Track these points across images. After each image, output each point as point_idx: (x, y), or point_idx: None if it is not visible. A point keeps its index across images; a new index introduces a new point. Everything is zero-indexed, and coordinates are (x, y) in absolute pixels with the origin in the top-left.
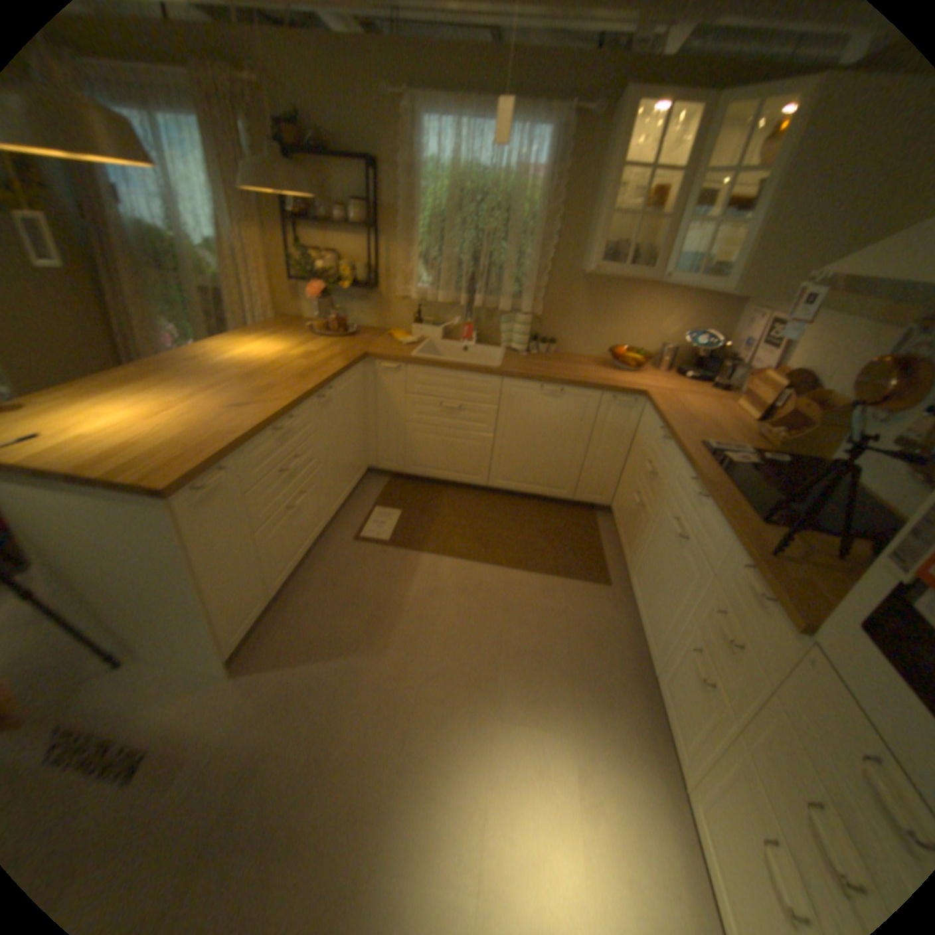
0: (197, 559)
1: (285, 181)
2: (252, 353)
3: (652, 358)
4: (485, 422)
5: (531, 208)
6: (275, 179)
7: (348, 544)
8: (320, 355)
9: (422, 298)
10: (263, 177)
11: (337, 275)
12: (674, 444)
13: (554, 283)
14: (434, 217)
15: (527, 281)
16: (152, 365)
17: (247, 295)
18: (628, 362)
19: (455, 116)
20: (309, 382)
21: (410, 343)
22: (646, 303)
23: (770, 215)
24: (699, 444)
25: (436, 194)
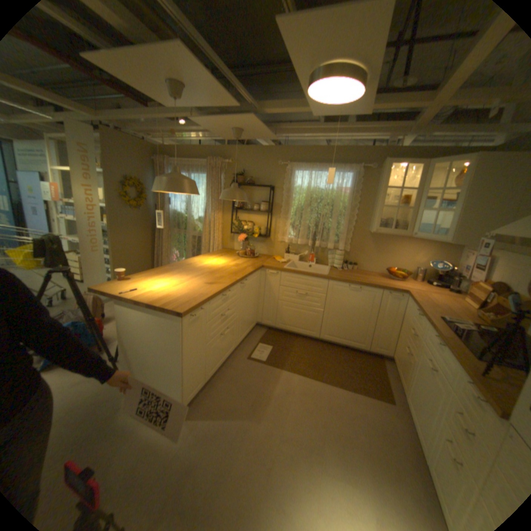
0: (184, 350)
1: (236, 196)
2: (212, 263)
3: (411, 274)
4: (318, 303)
5: (343, 205)
6: (232, 196)
7: (244, 361)
8: (241, 266)
9: (289, 242)
10: (228, 195)
11: (251, 232)
12: (425, 318)
13: (355, 237)
14: (297, 208)
15: (341, 235)
16: (173, 266)
17: (211, 239)
18: (397, 275)
19: (308, 171)
20: (237, 276)
21: (282, 262)
22: (405, 247)
23: (464, 207)
24: (439, 318)
25: (299, 199)
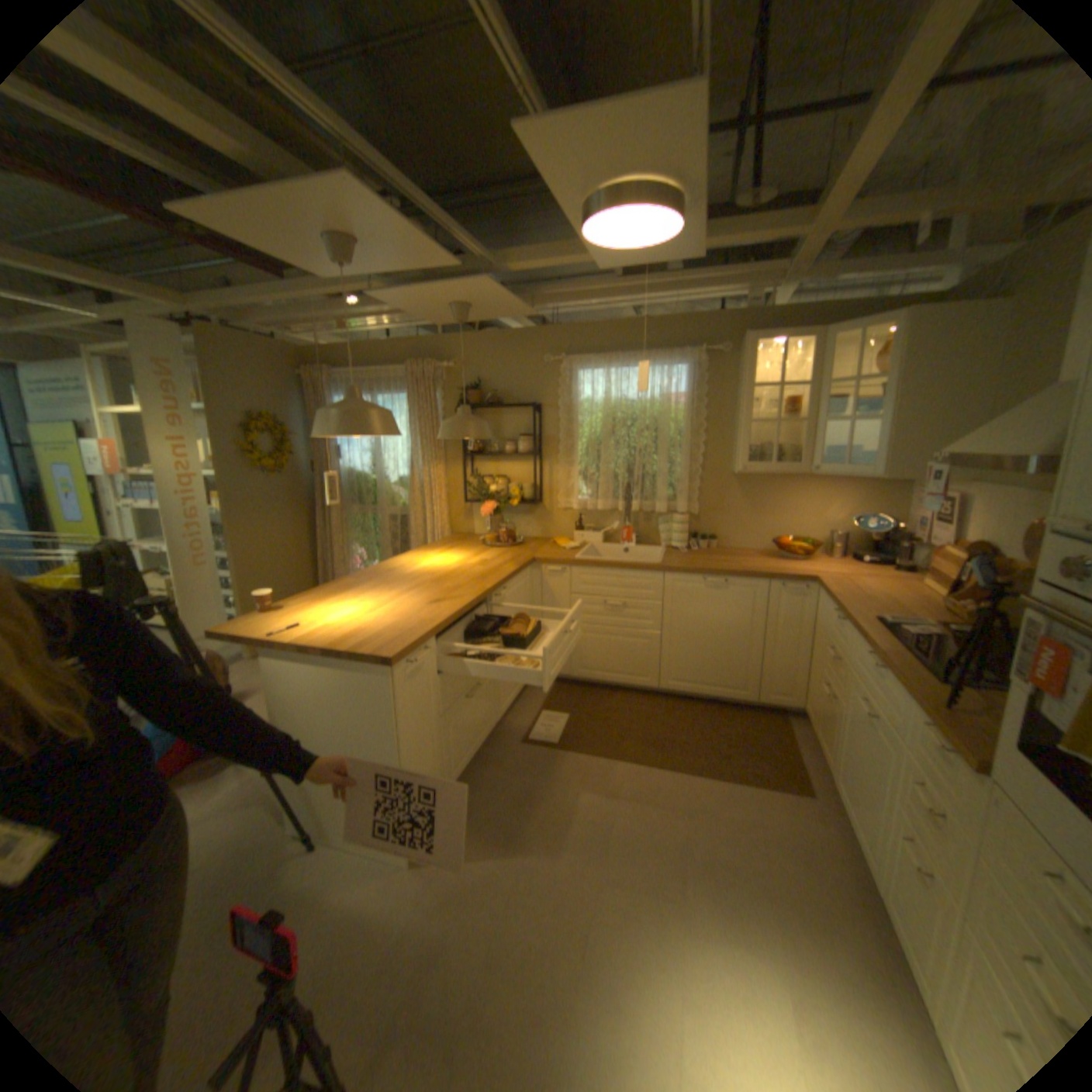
0: (400, 729)
1: (470, 430)
2: (436, 564)
3: (821, 546)
4: (649, 619)
5: (676, 426)
6: (462, 430)
7: (516, 748)
8: (492, 563)
9: (581, 508)
10: (454, 430)
11: (506, 496)
12: (849, 624)
13: (706, 485)
14: (589, 442)
15: (679, 485)
16: (361, 577)
17: (428, 519)
18: (794, 551)
19: (603, 369)
20: (487, 583)
21: (572, 548)
22: (804, 494)
23: (898, 409)
24: (873, 620)
25: (591, 425)
